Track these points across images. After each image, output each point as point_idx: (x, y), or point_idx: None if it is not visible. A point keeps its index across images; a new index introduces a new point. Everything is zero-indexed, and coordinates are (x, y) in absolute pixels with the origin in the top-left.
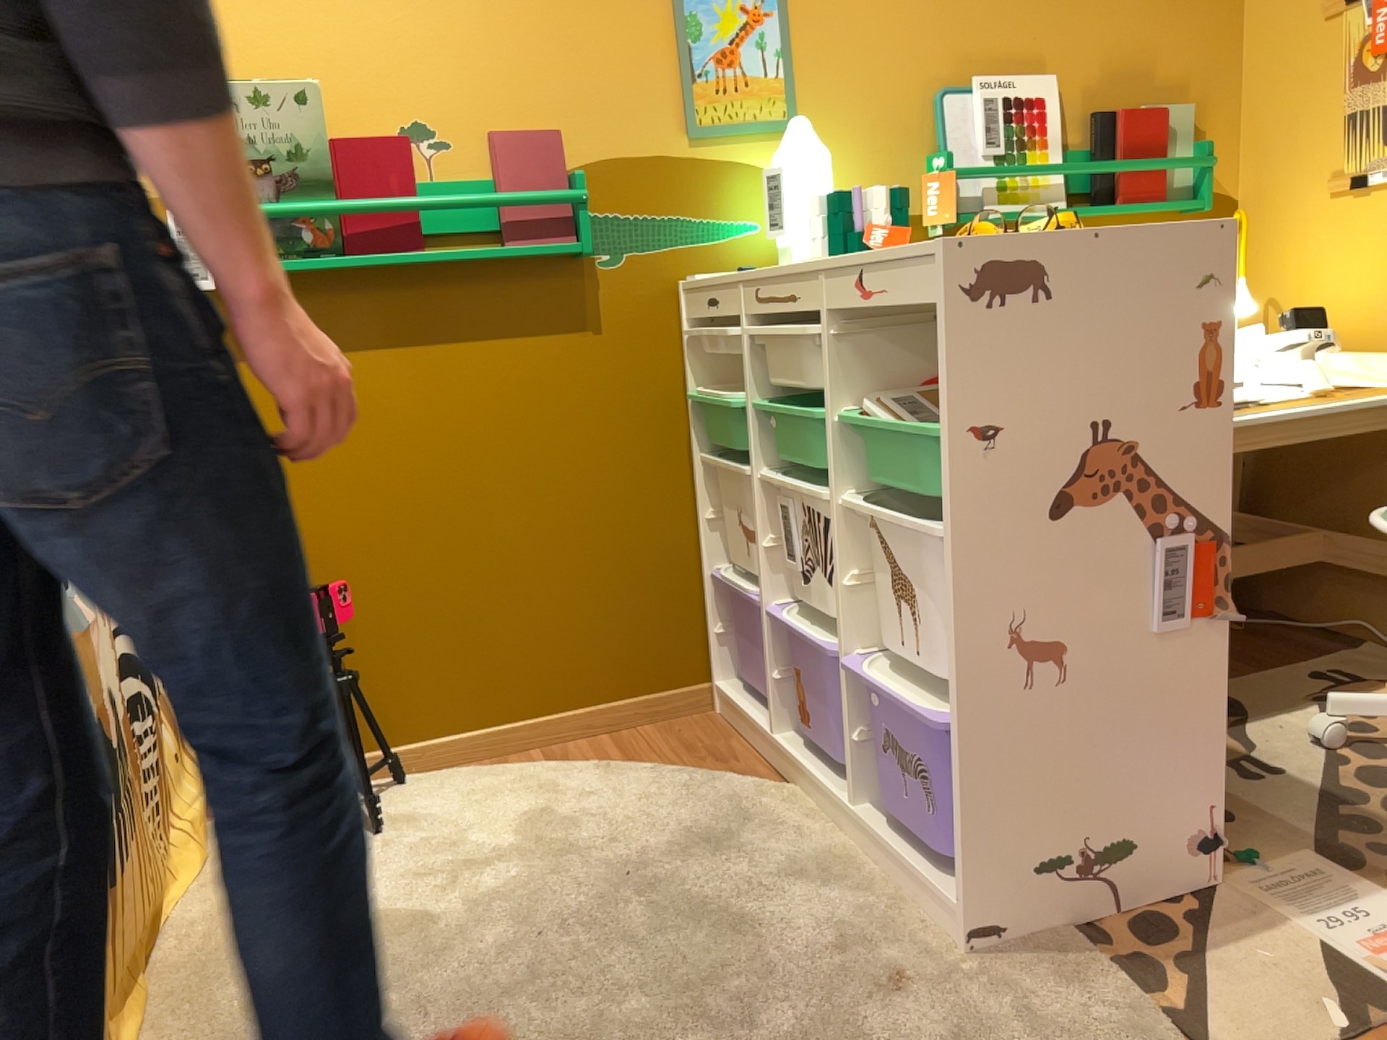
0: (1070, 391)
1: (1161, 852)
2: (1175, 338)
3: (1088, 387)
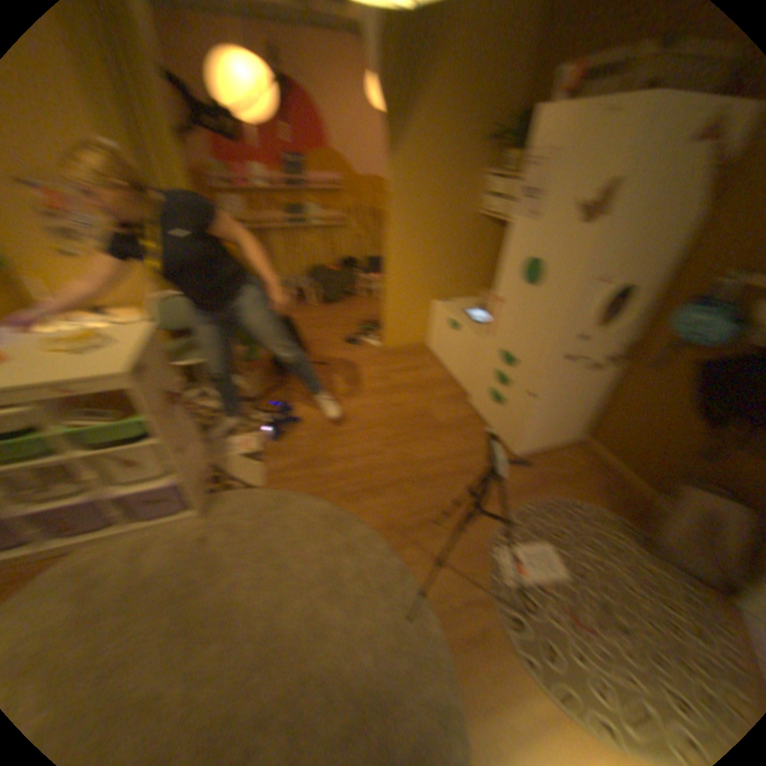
0: (150, 387)
1: (199, 466)
2: (154, 358)
3: (151, 383)
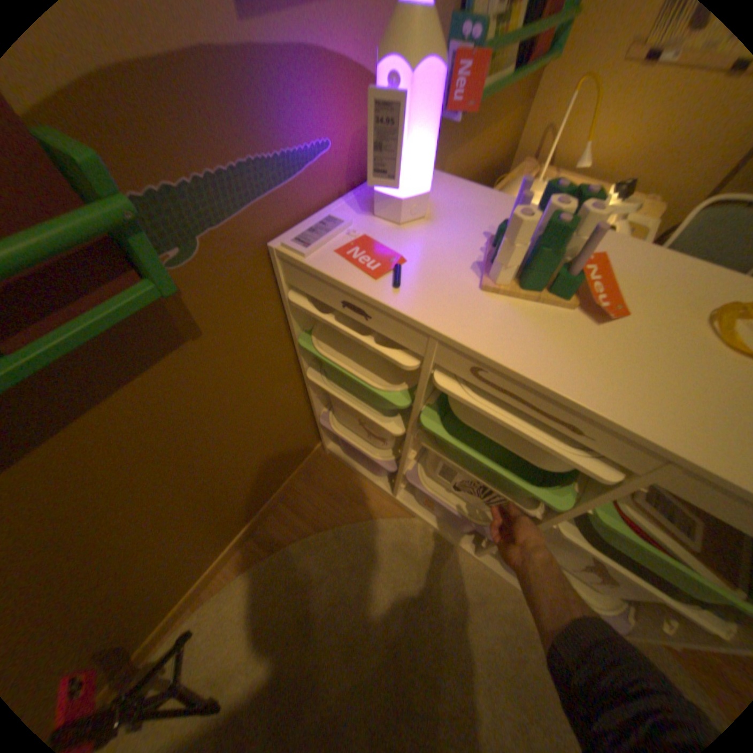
0: None
1: None
2: None
3: None
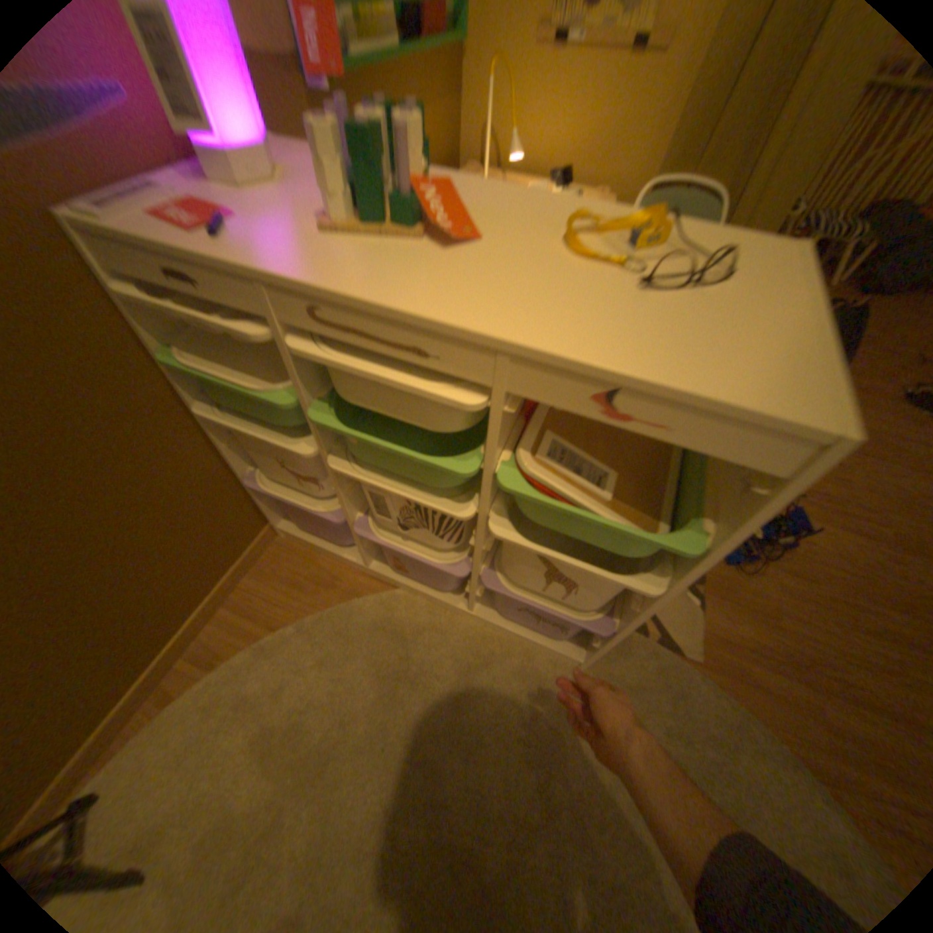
0: None
1: None
2: None
3: None
